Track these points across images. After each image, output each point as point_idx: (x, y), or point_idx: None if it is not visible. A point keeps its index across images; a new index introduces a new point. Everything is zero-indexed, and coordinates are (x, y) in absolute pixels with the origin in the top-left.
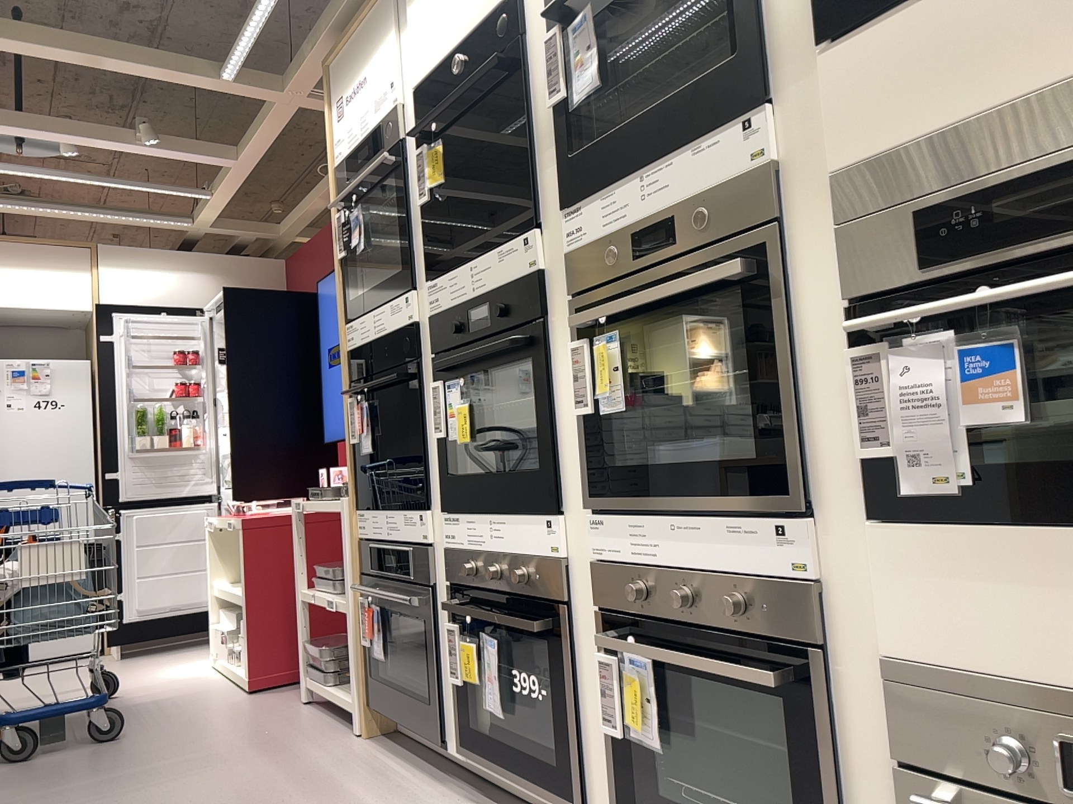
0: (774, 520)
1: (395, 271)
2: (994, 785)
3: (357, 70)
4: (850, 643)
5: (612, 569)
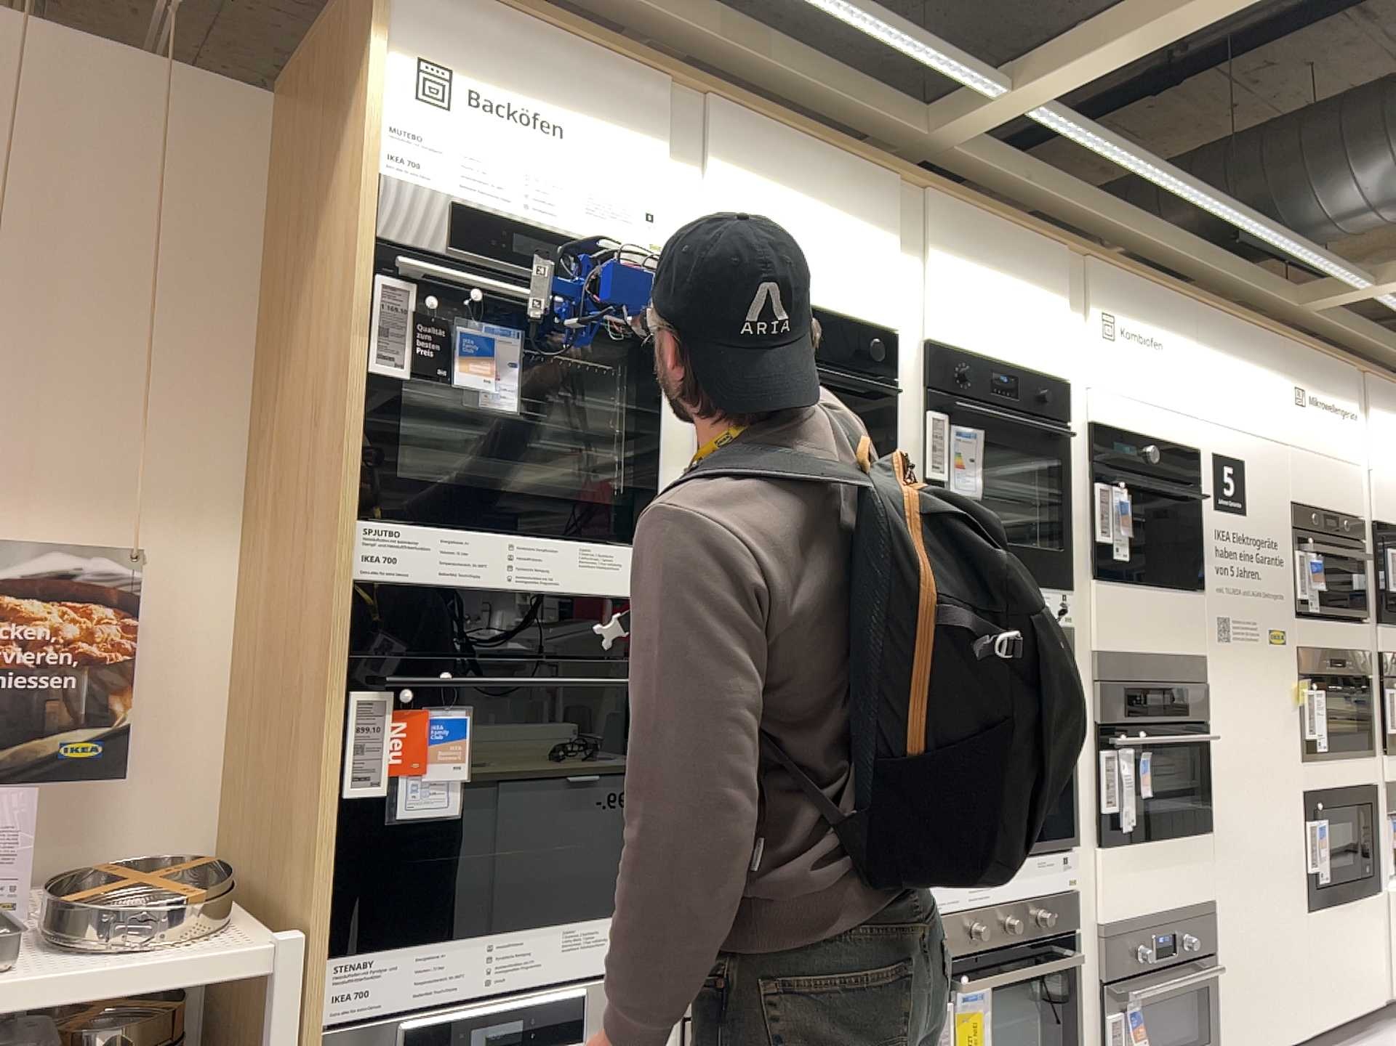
0: (1060, 853)
1: (535, 478)
2: (1133, 970)
3: (538, 91)
4: (1081, 922)
5: (951, 918)
